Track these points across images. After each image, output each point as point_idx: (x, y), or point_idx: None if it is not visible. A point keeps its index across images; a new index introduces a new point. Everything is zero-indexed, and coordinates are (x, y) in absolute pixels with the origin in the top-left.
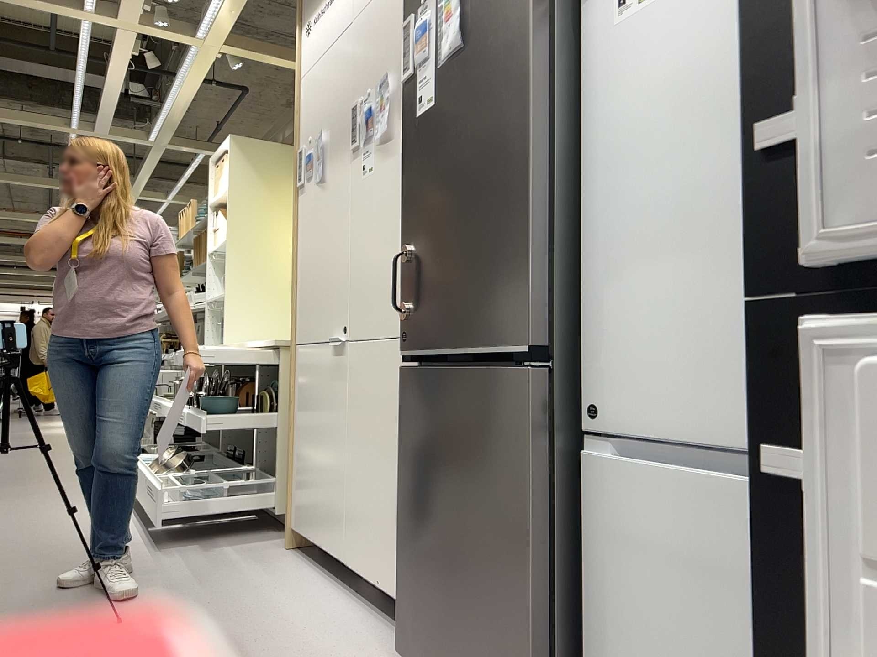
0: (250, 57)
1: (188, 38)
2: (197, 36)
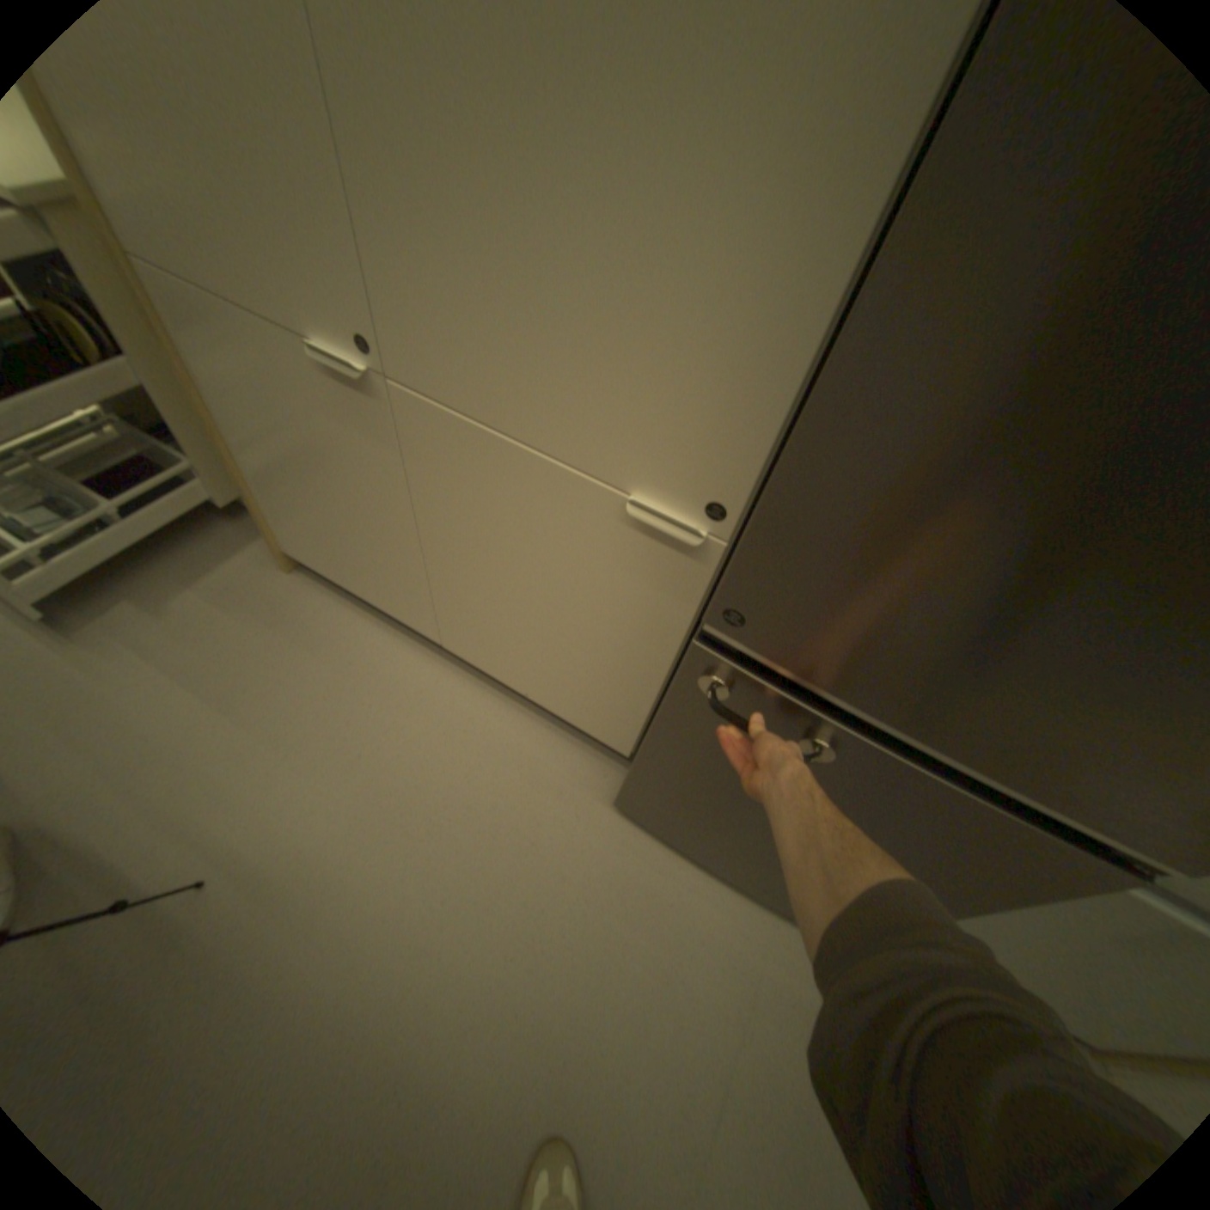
0: None
1: None
2: None
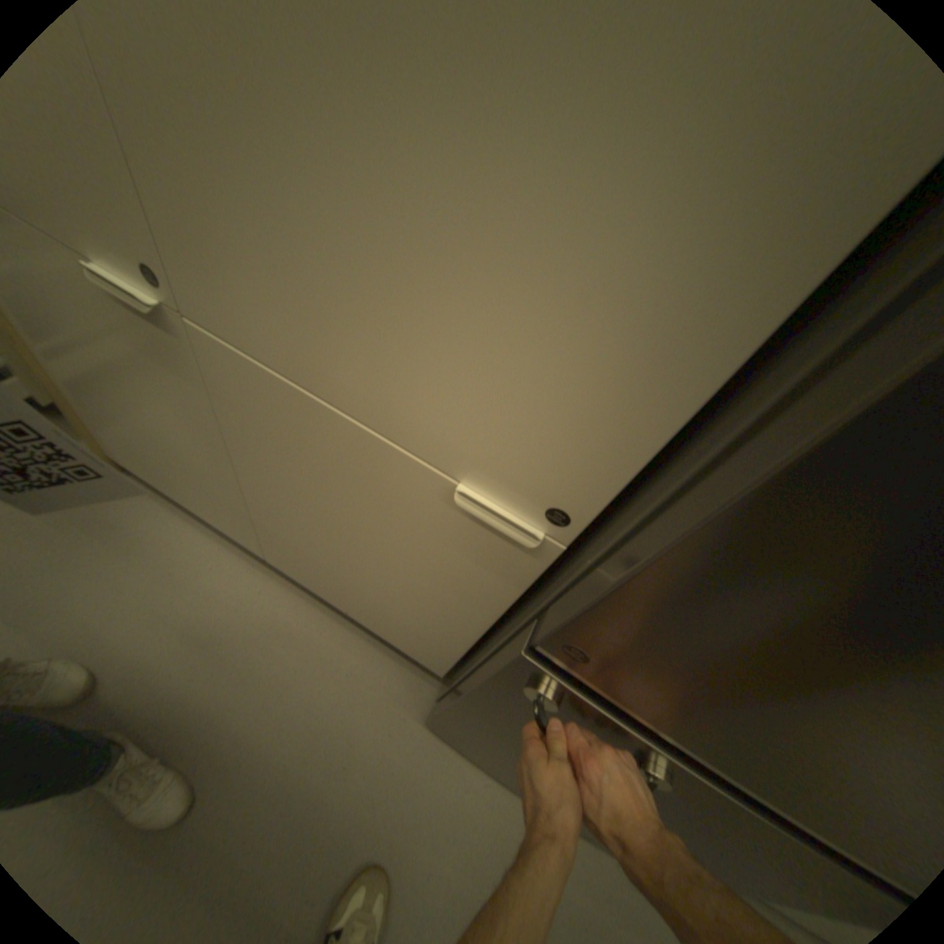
0: None
1: None
2: None
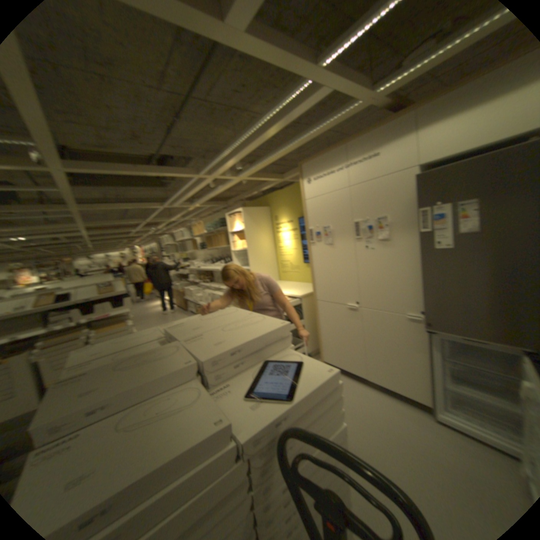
0: (255, 179)
1: (235, 178)
2: (239, 177)
